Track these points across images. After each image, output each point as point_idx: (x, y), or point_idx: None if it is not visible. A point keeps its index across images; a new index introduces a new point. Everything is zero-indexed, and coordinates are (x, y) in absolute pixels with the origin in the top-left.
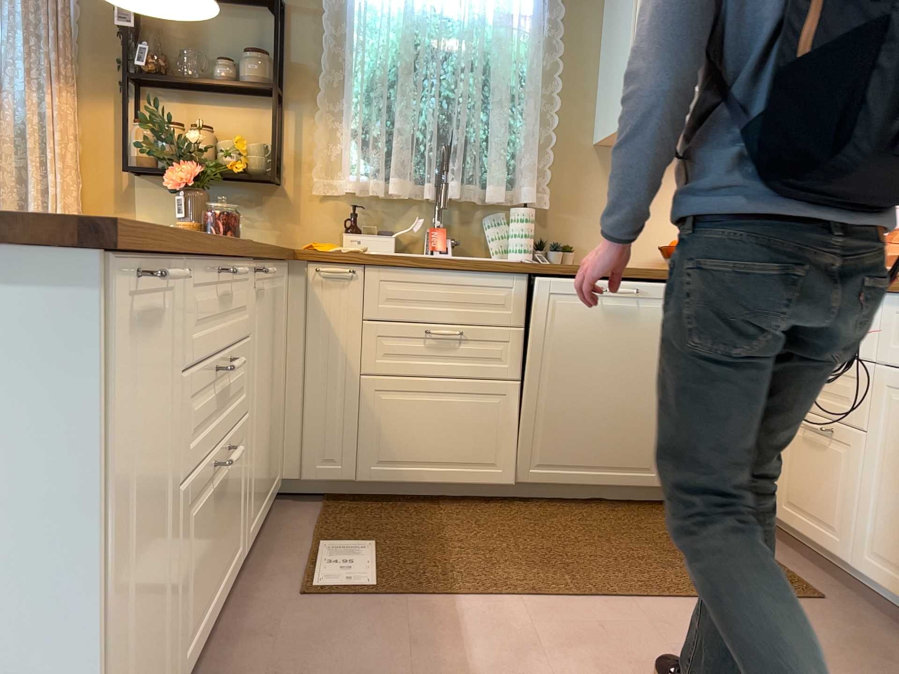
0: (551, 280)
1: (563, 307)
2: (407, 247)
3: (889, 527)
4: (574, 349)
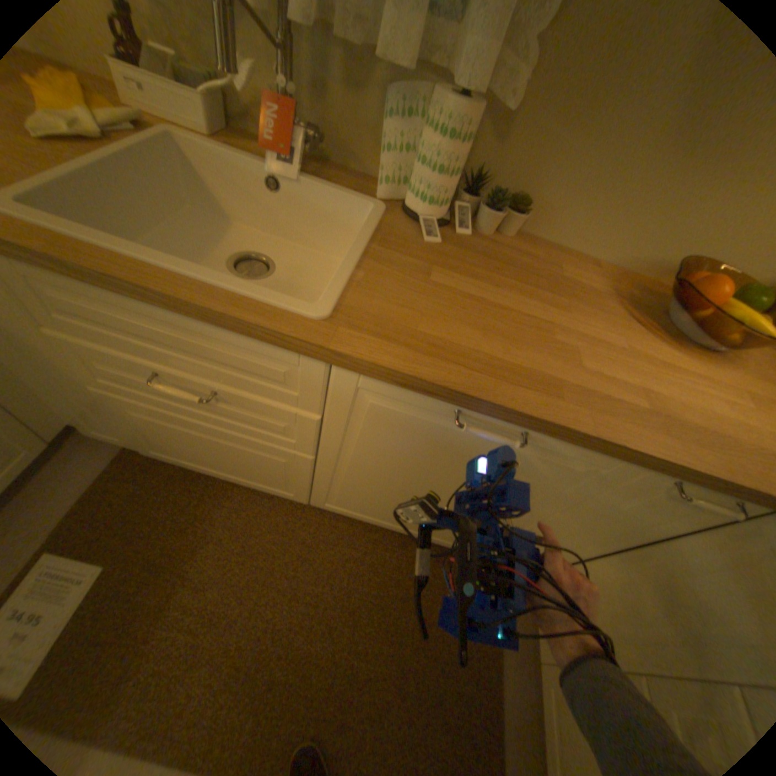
0: (376, 383)
1: (391, 421)
2: (250, 115)
3: None
4: (396, 461)
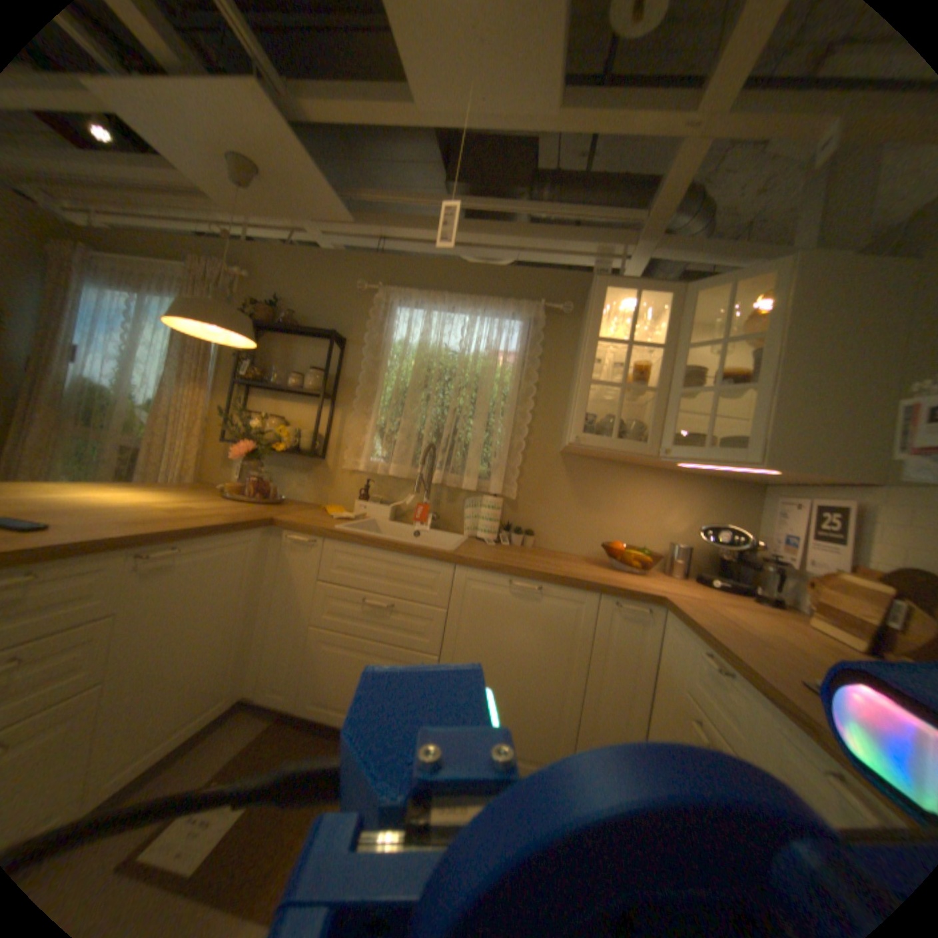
0: (474, 572)
1: (482, 598)
2: (405, 515)
3: None
4: (488, 637)
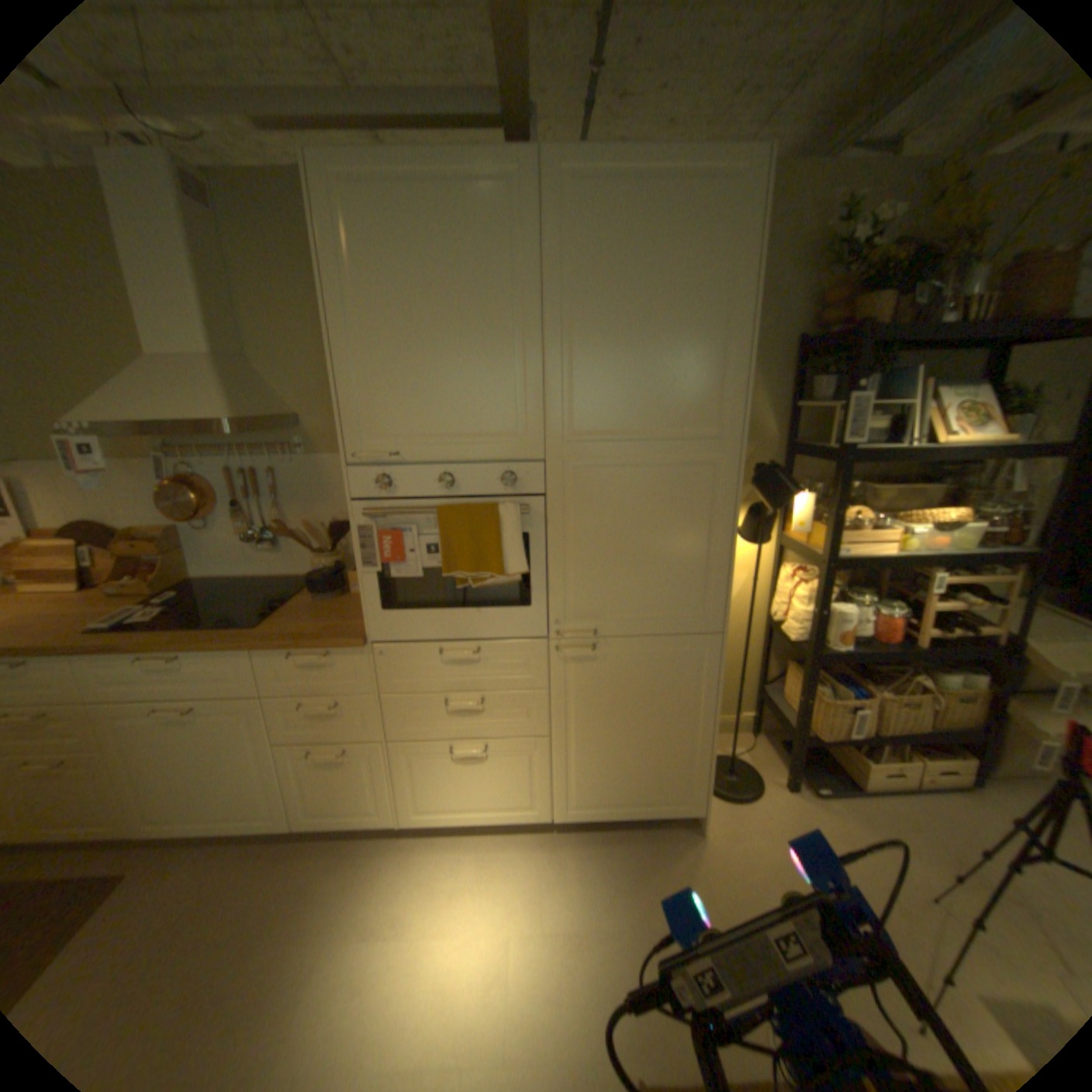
0: None
1: None
2: None
3: (150, 802)
4: None
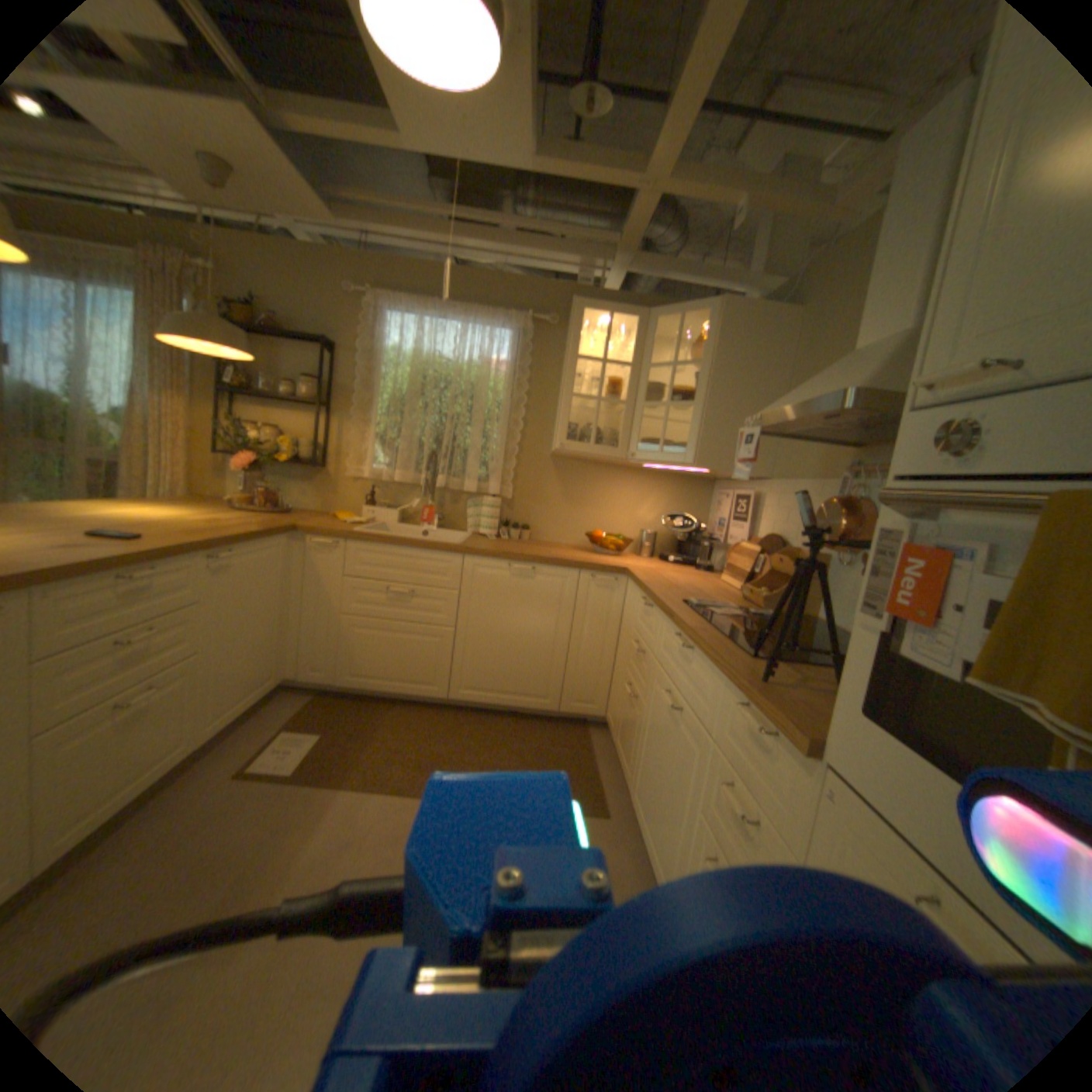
0: (479, 560)
1: (486, 580)
2: (411, 518)
3: (643, 777)
4: (493, 609)
